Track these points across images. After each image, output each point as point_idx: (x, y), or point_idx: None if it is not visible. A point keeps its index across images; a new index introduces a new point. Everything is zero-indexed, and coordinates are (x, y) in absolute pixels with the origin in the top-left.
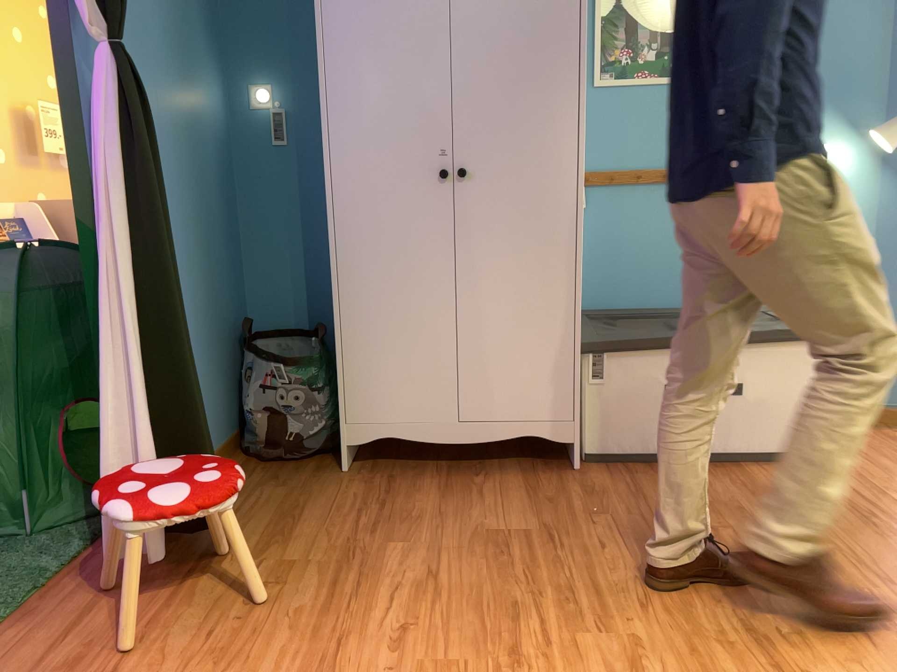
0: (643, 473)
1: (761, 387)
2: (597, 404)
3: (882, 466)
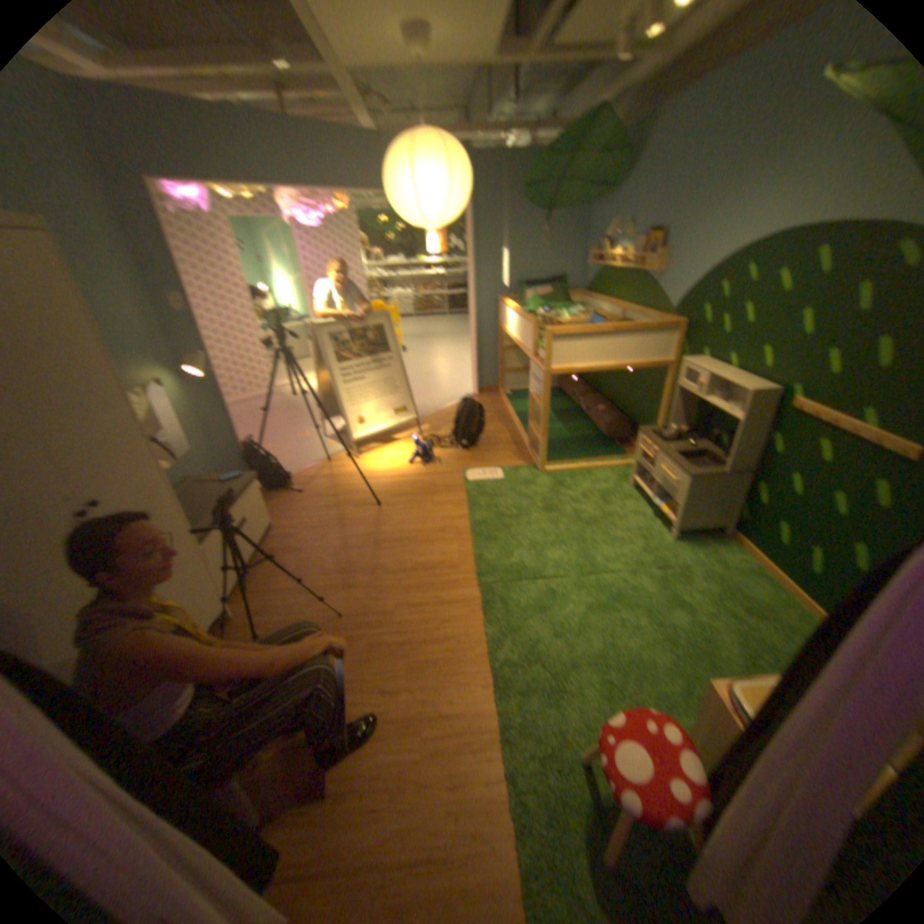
0: (251, 589)
1: (250, 513)
2: (214, 580)
3: (287, 512)
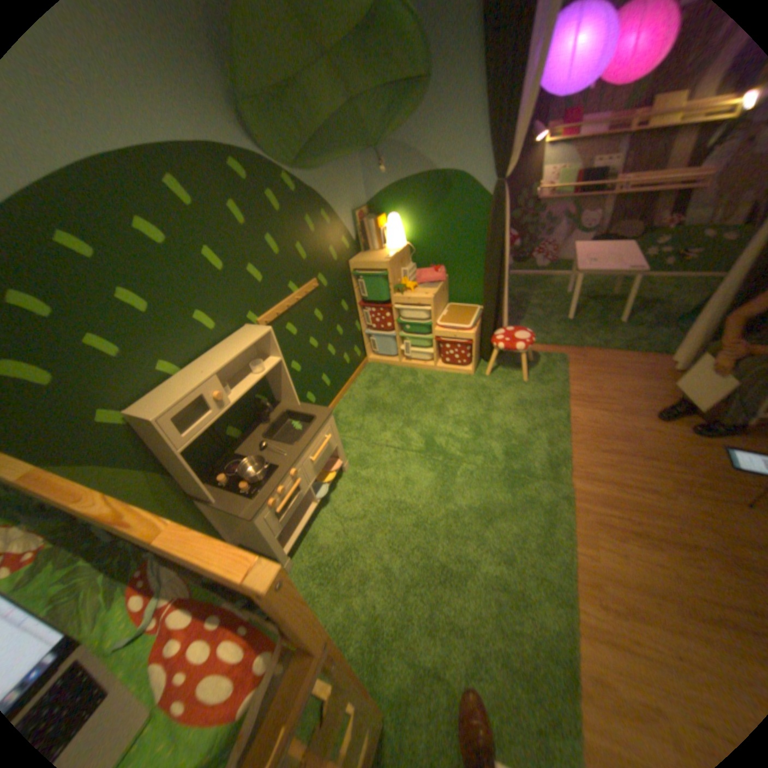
0: None
1: None
2: None
3: None
